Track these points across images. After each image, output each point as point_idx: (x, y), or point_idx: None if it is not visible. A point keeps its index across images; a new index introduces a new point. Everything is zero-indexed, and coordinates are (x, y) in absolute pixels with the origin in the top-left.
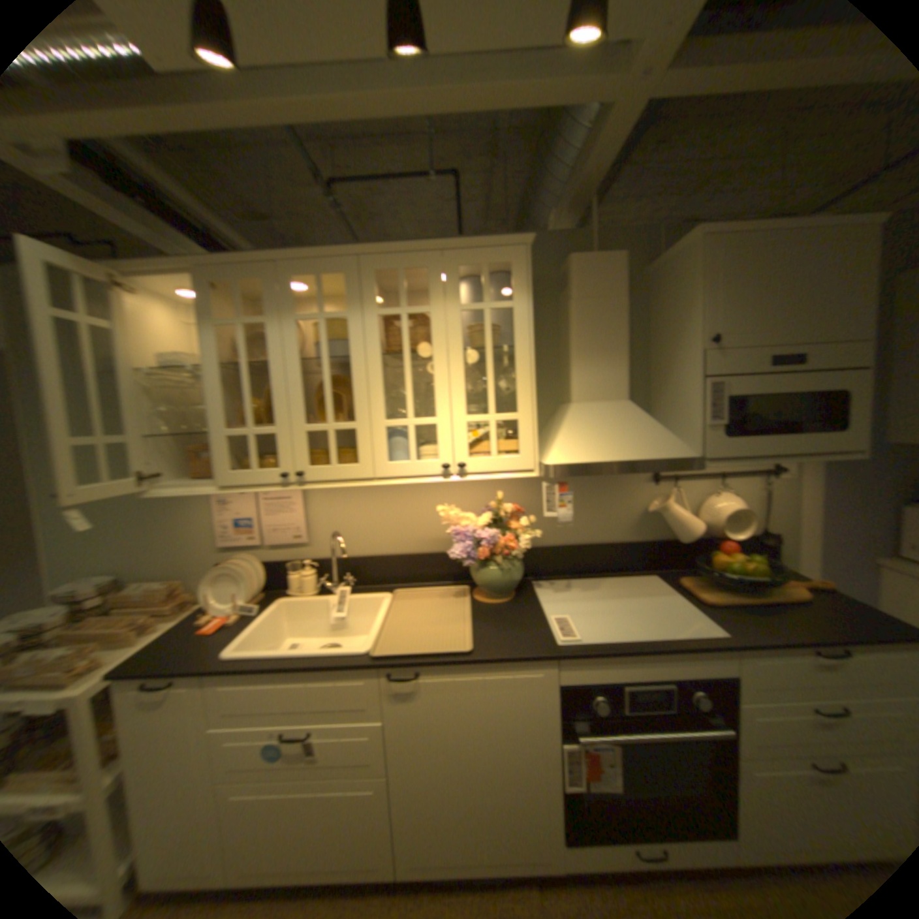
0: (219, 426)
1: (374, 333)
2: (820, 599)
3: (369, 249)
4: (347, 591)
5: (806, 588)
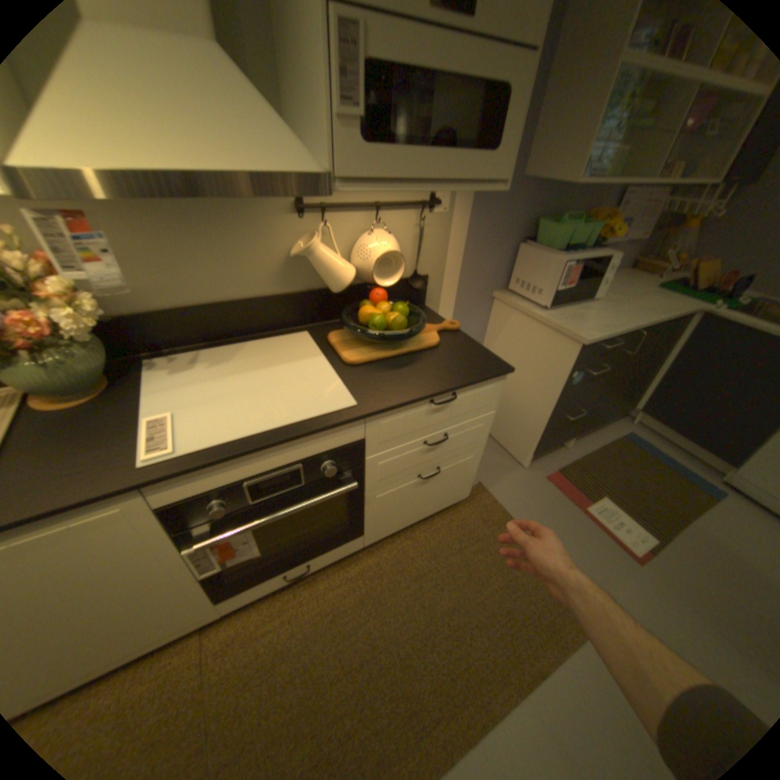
0: None
1: None
2: (445, 340)
3: None
4: None
5: (438, 328)
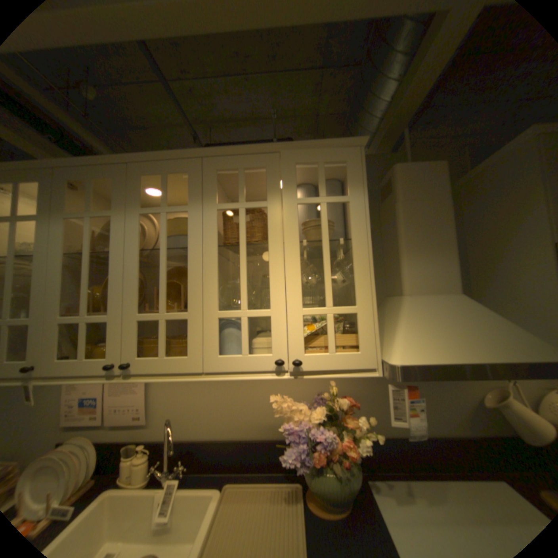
0: (55, 313)
1: (214, 225)
2: None
3: (214, 152)
4: (176, 485)
5: None
